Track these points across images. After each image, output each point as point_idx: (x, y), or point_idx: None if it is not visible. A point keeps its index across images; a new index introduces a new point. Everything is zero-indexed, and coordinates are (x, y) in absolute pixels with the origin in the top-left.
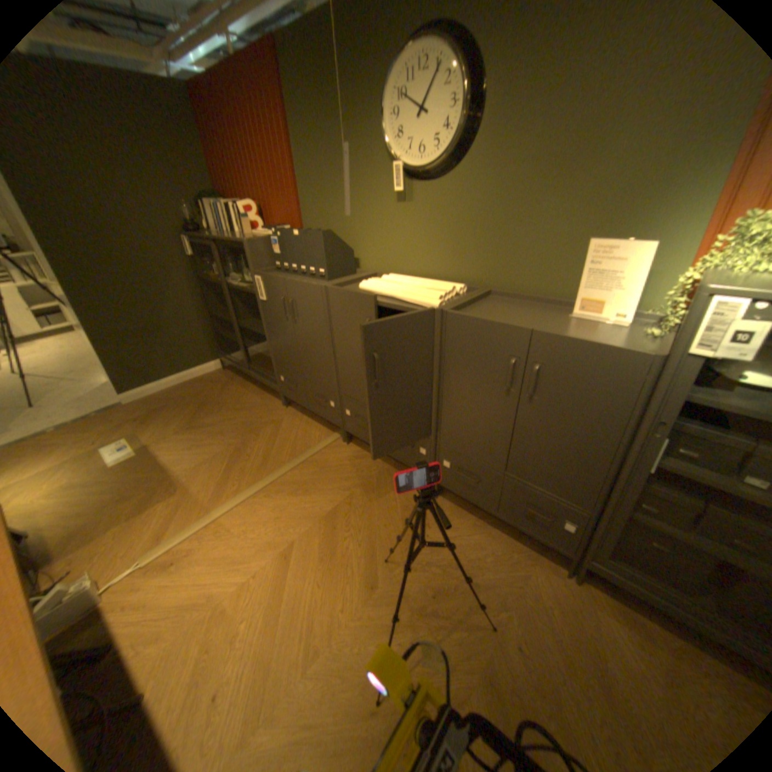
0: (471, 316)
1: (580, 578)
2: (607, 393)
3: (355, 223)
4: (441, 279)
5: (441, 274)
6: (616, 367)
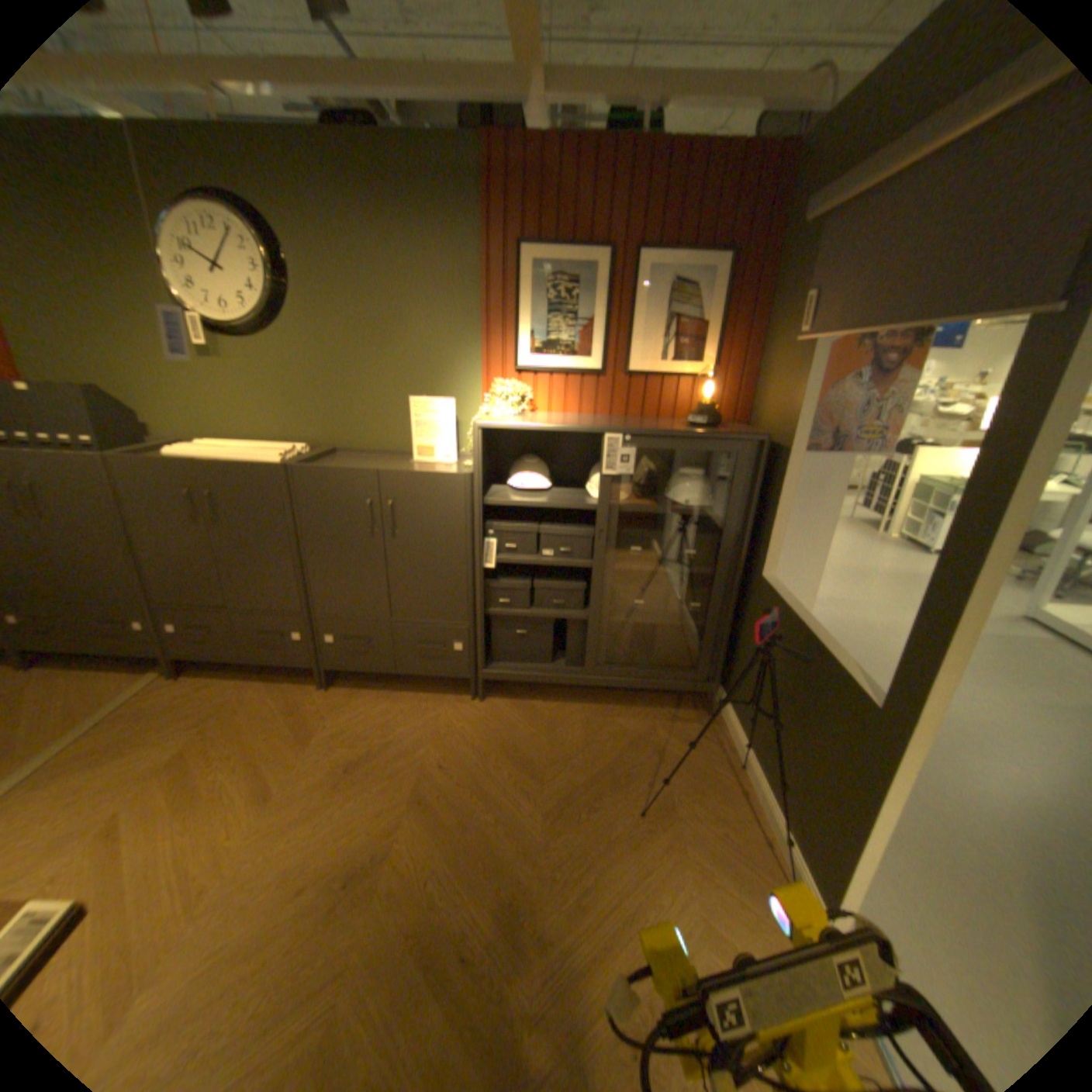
0: (319, 466)
1: (479, 692)
2: (446, 511)
3: (135, 378)
4: (278, 441)
5: (277, 436)
6: (445, 489)
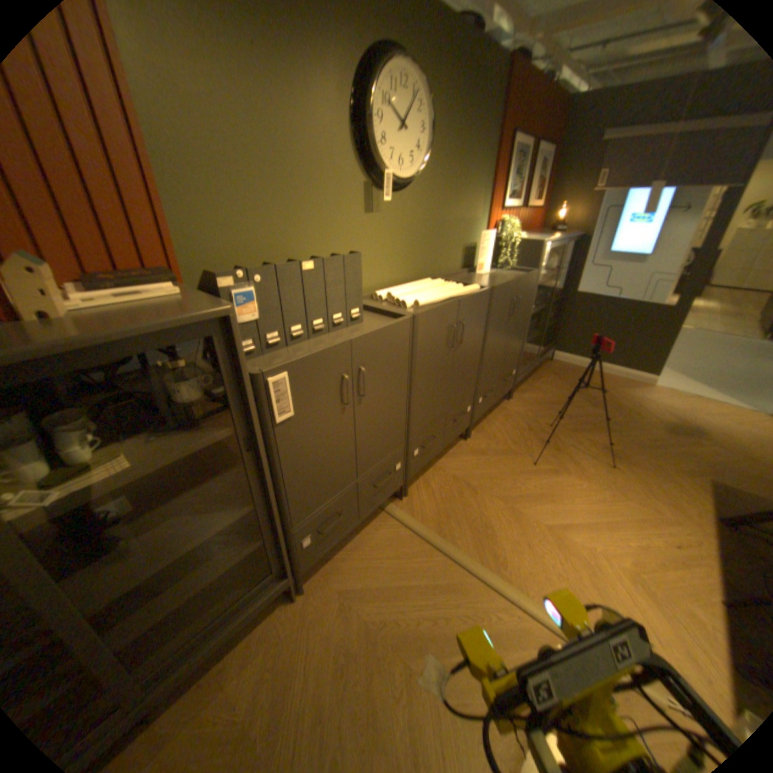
0: (501, 284)
1: (512, 394)
2: (529, 295)
3: (310, 243)
4: (401, 283)
5: (401, 278)
6: (532, 282)
